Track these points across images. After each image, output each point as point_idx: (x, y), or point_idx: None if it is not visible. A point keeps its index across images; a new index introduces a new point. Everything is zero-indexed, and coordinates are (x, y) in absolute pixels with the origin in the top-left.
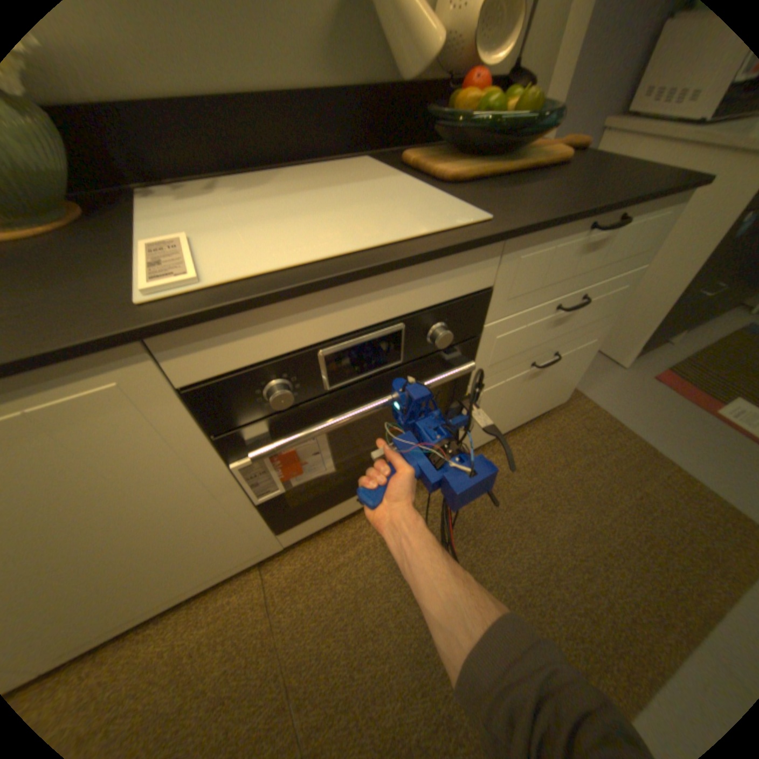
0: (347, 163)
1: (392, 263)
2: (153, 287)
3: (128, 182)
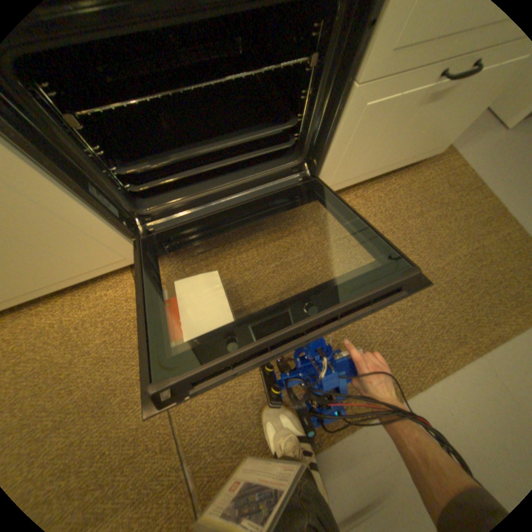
0: None
1: None
2: None
3: None
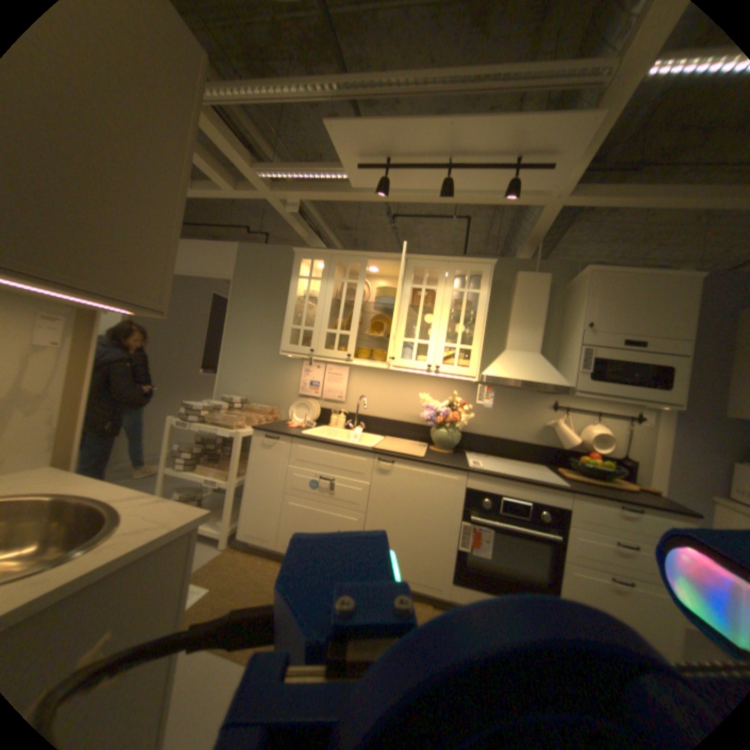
0: (535, 467)
1: (529, 483)
2: (473, 467)
3: (463, 450)
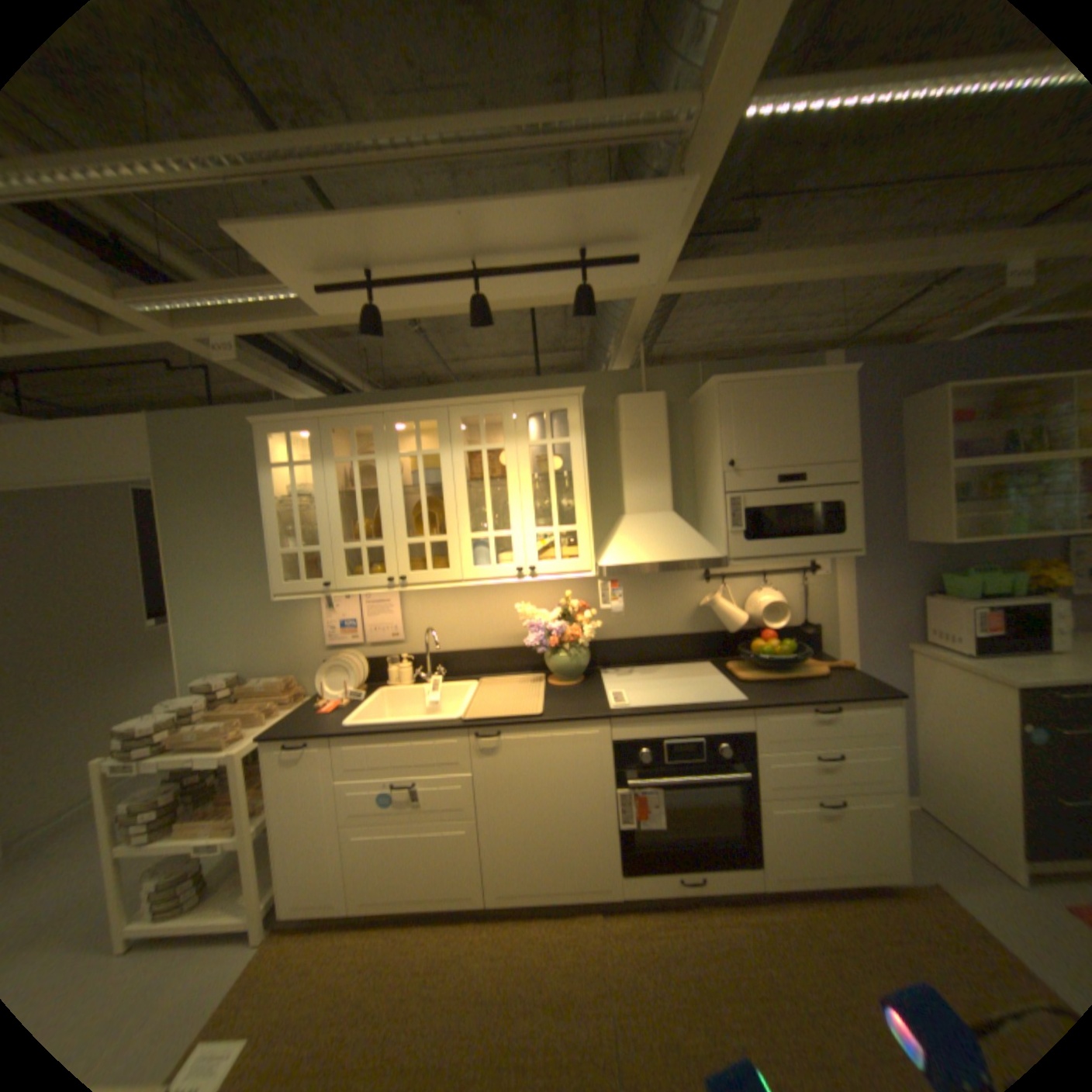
0: (699, 667)
1: (697, 713)
2: (617, 708)
3: (598, 669)
